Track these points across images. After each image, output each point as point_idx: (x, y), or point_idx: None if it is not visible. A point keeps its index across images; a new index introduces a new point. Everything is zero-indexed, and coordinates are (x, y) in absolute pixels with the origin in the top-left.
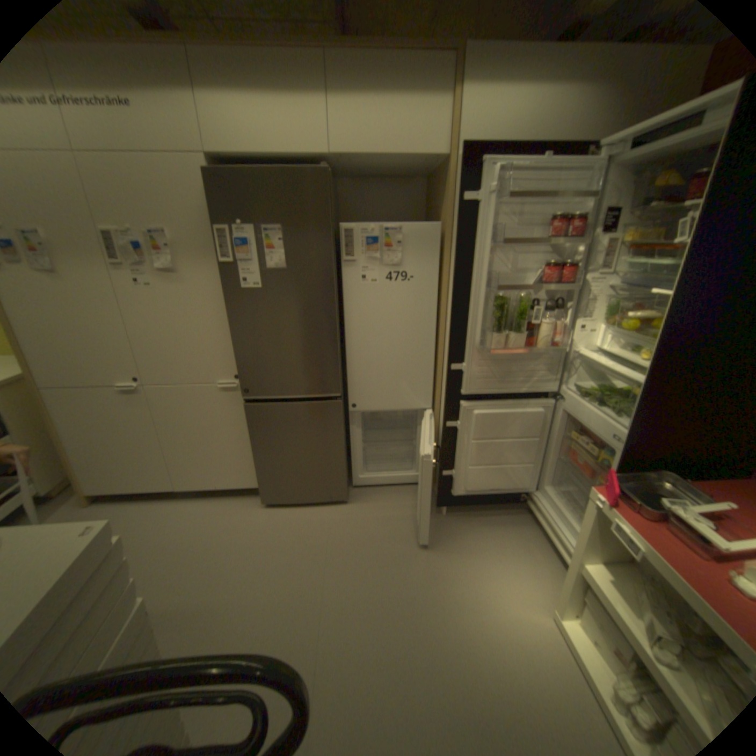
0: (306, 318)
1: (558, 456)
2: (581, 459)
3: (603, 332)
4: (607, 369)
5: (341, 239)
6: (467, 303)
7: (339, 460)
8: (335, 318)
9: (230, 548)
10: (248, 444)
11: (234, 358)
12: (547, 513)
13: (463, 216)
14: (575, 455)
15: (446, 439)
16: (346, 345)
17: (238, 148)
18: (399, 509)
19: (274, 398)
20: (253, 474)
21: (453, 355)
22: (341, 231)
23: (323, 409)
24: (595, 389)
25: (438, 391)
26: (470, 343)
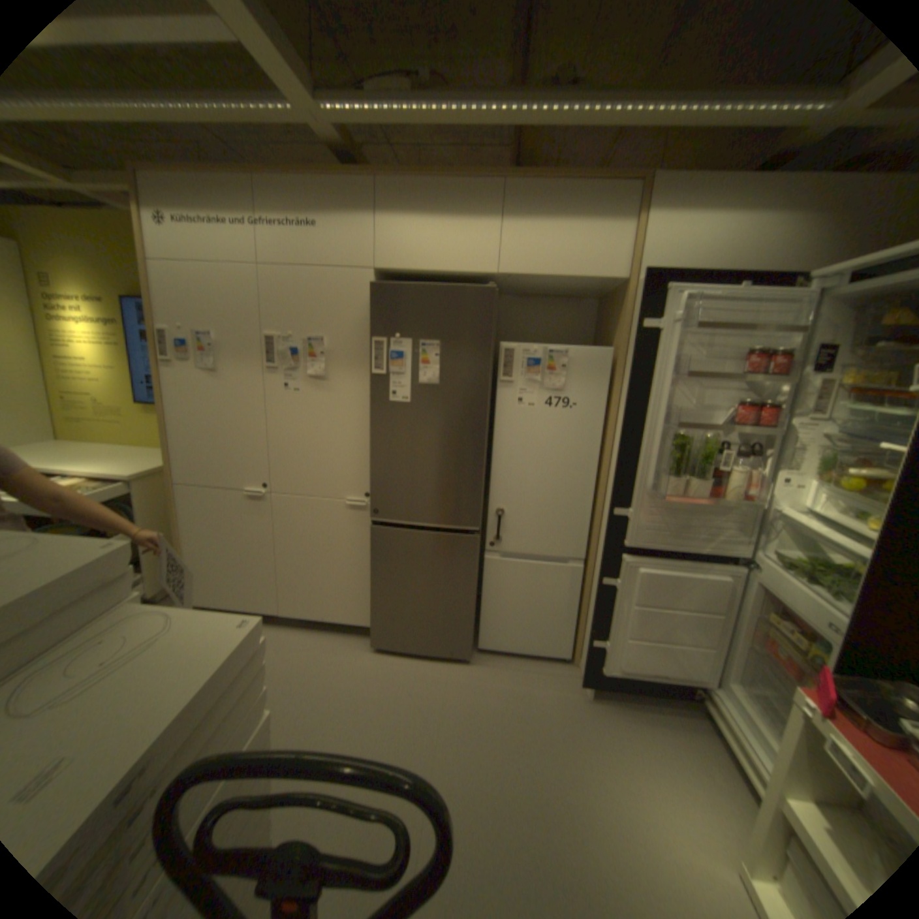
0: (451, 439)
1: (752, 645)
2: (784, 654)
3: (816, 491)
4: (820, 537)
5: (499, 359)
6: (639, 439)
7: (467, 608)
8: (483, 442)
9: (330, 695)
10: (366, 573)
11: (367, 474)
12: (733, 722)
13: (640, 343)
14: (776, 648)
15: (602, 601)
16: (490, 473)
17: (407, 266)
18: (533, 684)
19: (403, 524)
20: (366, 611)
21: (617, 498)
22: (500, 351)
23: (456, 543)
24: (803, 561)
25: (595, 540)
26: (641, 486)
